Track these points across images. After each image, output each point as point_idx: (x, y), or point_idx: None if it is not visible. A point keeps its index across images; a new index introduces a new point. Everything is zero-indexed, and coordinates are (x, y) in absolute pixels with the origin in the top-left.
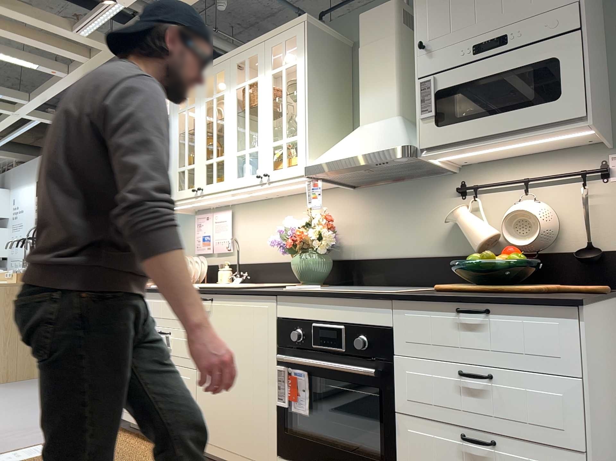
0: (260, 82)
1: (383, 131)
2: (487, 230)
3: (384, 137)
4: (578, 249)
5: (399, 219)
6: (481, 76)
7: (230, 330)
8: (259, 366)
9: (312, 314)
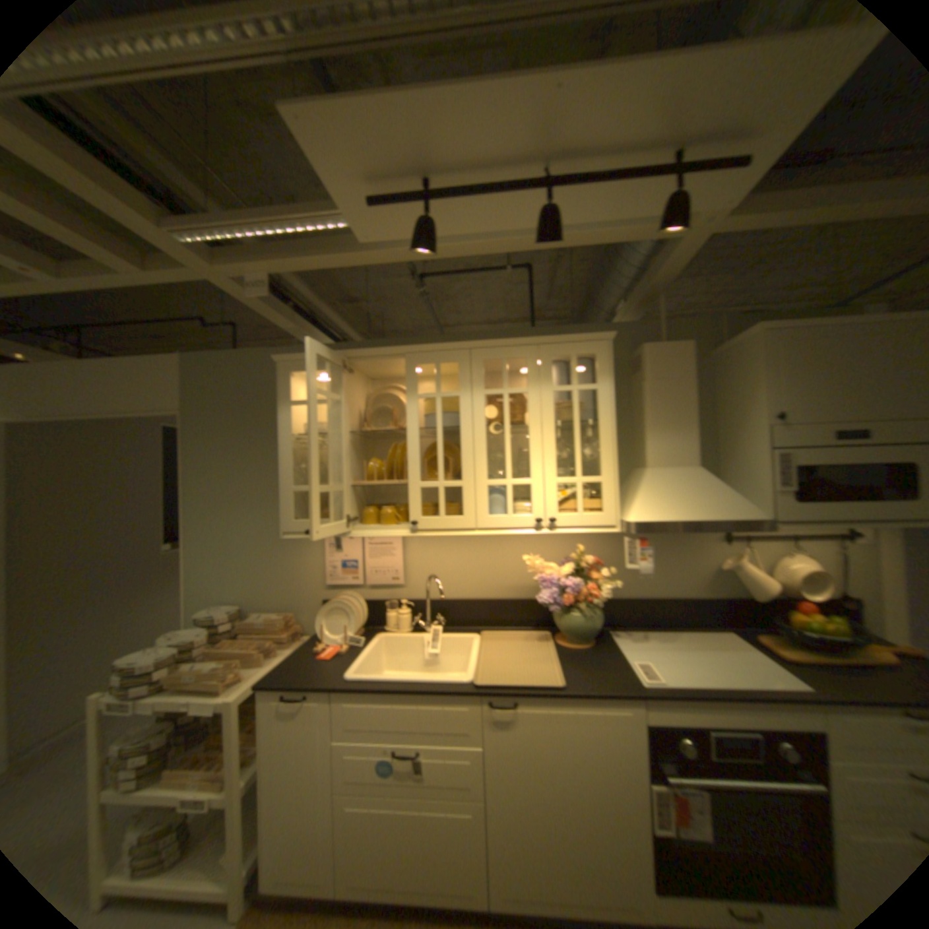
0: (533, 396)
1: (708, 488)
2: (779, 585)
3: (722, 498)
4: (836, 598)
5: (660, 560)
6: (848, 463)
7: (561, 747)
8: (622, 791)
9: (711, 723)
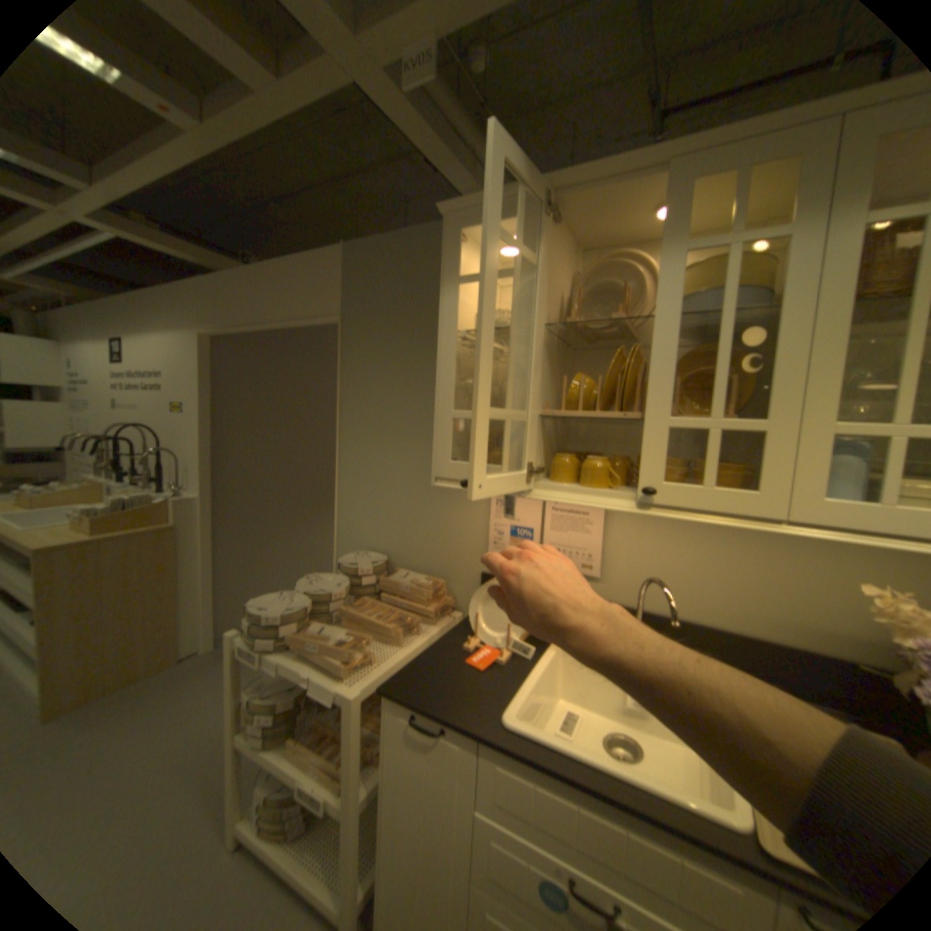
0: None
1: None
2: None
3: None
4: None
5: None
6: None
7: None
8: None
9: None
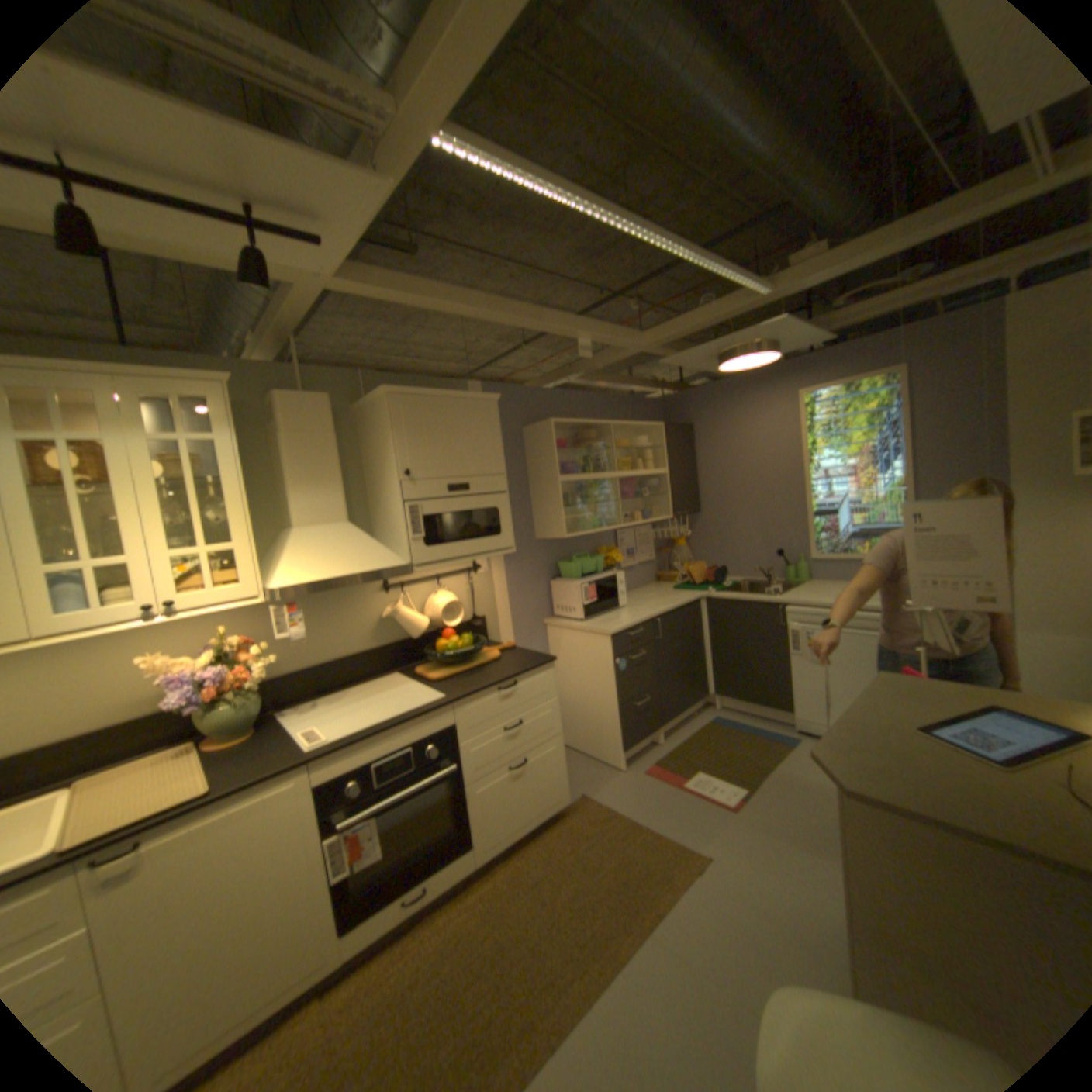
0: (113, 445)
1: (354, 542)
2: (426, 620)
3: (367, 551)
4: (468, 620)
5: (322, 622)
6: (457, 511)
7: (210, 859)
8: (290, 864)
9: (369, 756)
